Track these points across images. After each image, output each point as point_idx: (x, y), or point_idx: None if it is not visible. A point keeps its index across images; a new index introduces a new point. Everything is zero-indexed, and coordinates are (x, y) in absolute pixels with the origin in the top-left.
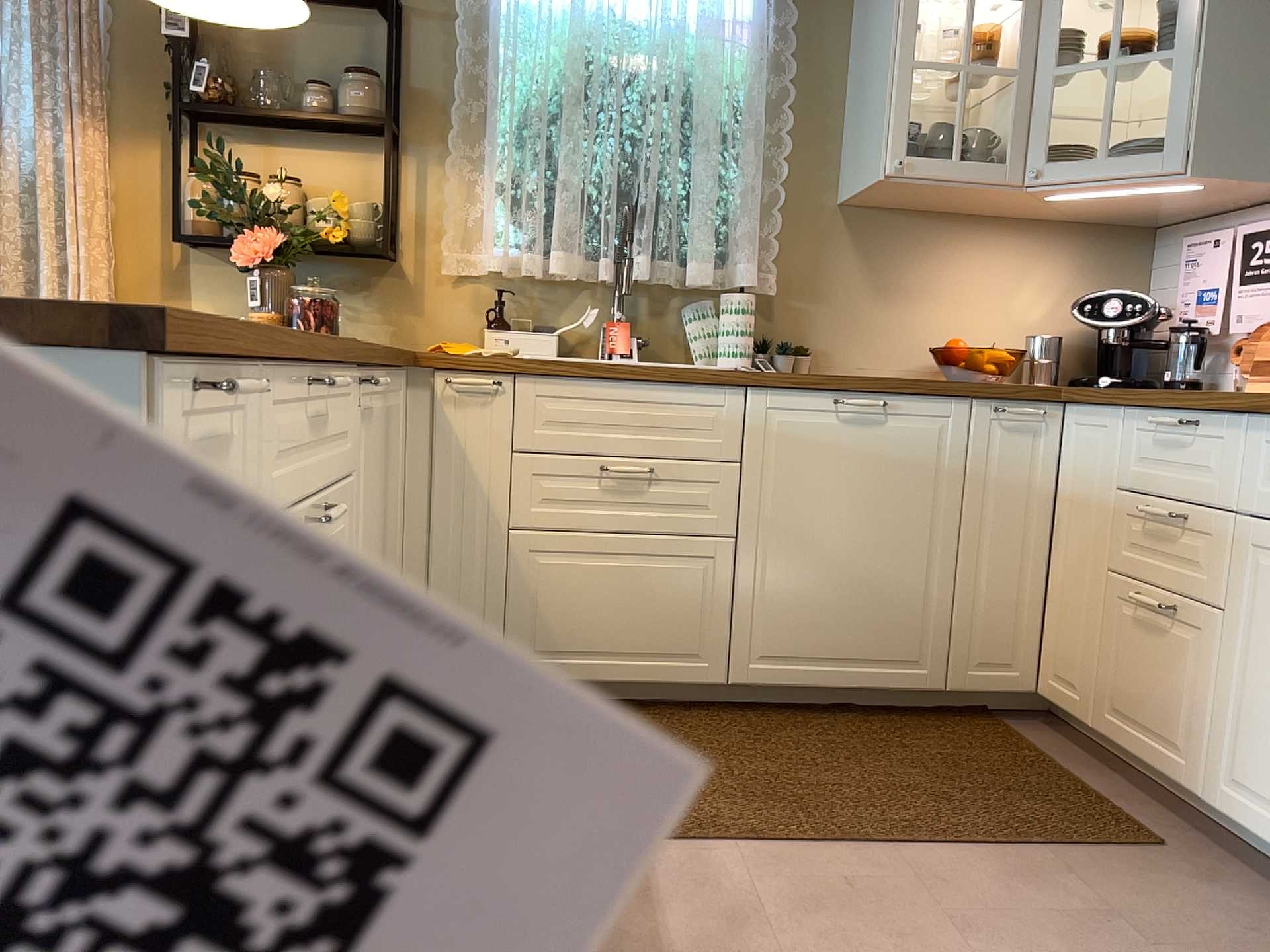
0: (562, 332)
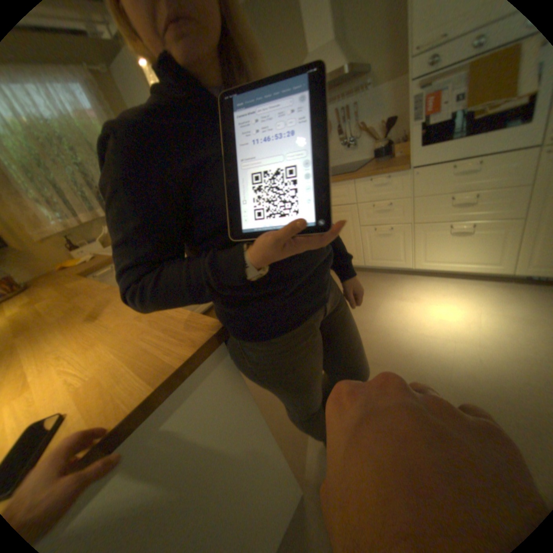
0: (95, 238)
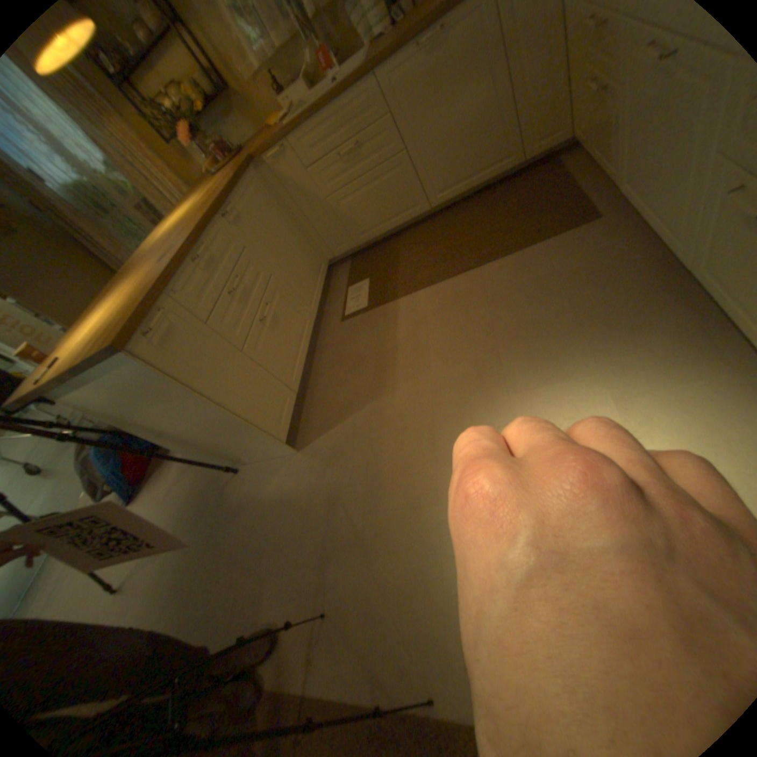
0: (306, 70)
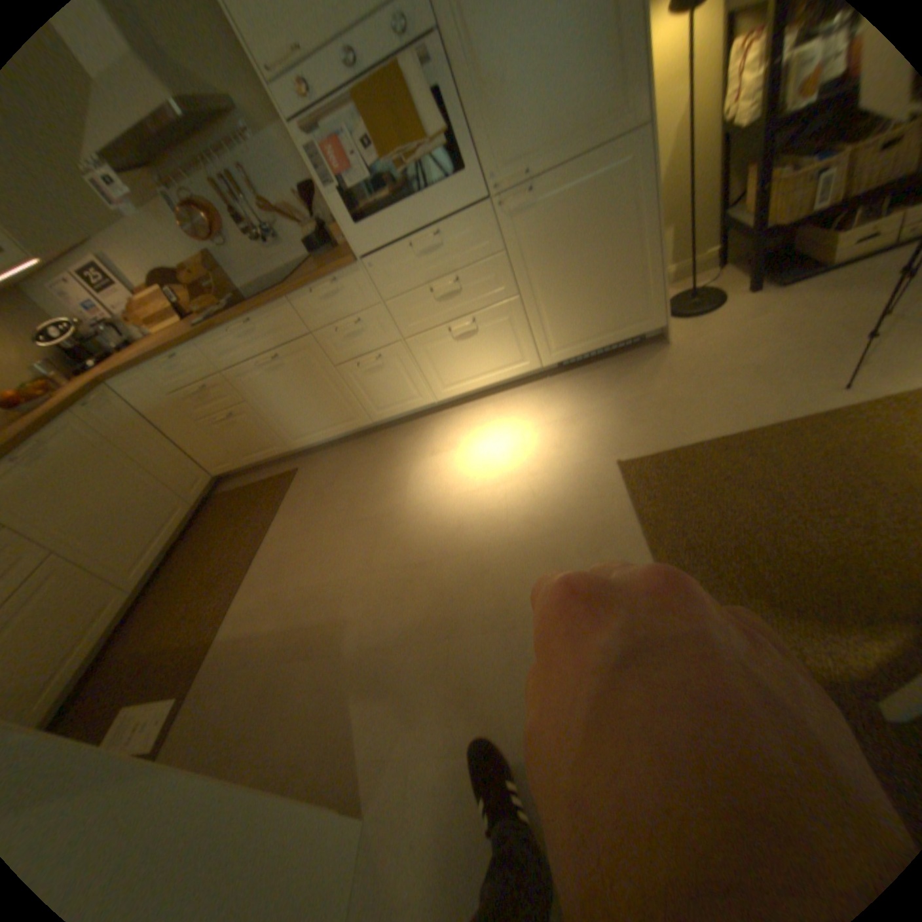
0: None
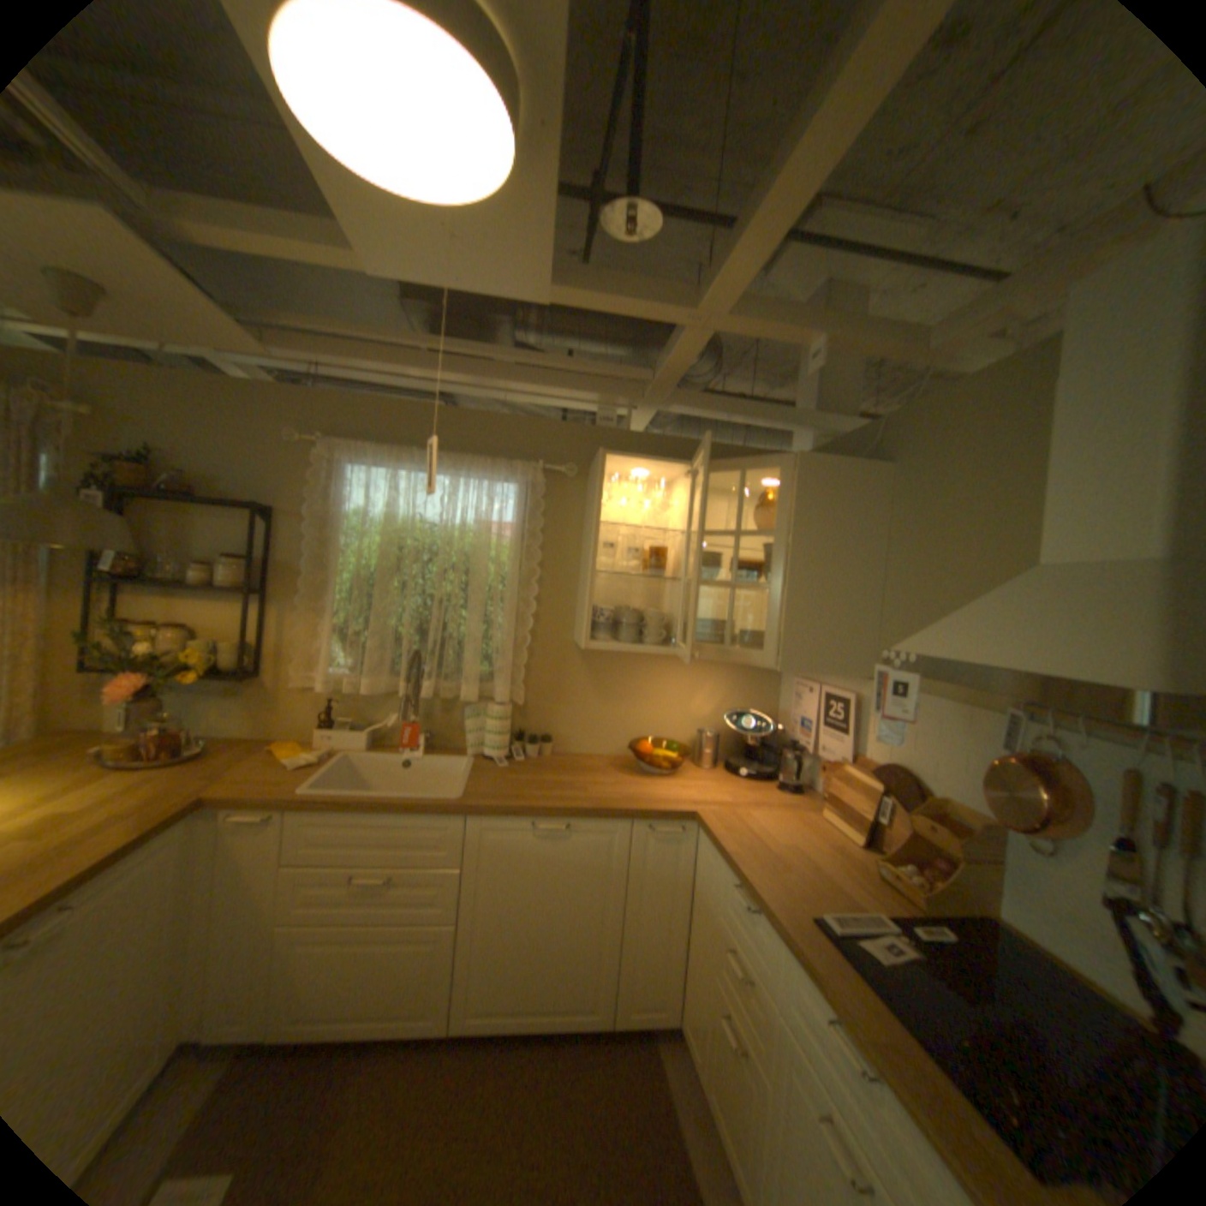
0: (377, 726)
